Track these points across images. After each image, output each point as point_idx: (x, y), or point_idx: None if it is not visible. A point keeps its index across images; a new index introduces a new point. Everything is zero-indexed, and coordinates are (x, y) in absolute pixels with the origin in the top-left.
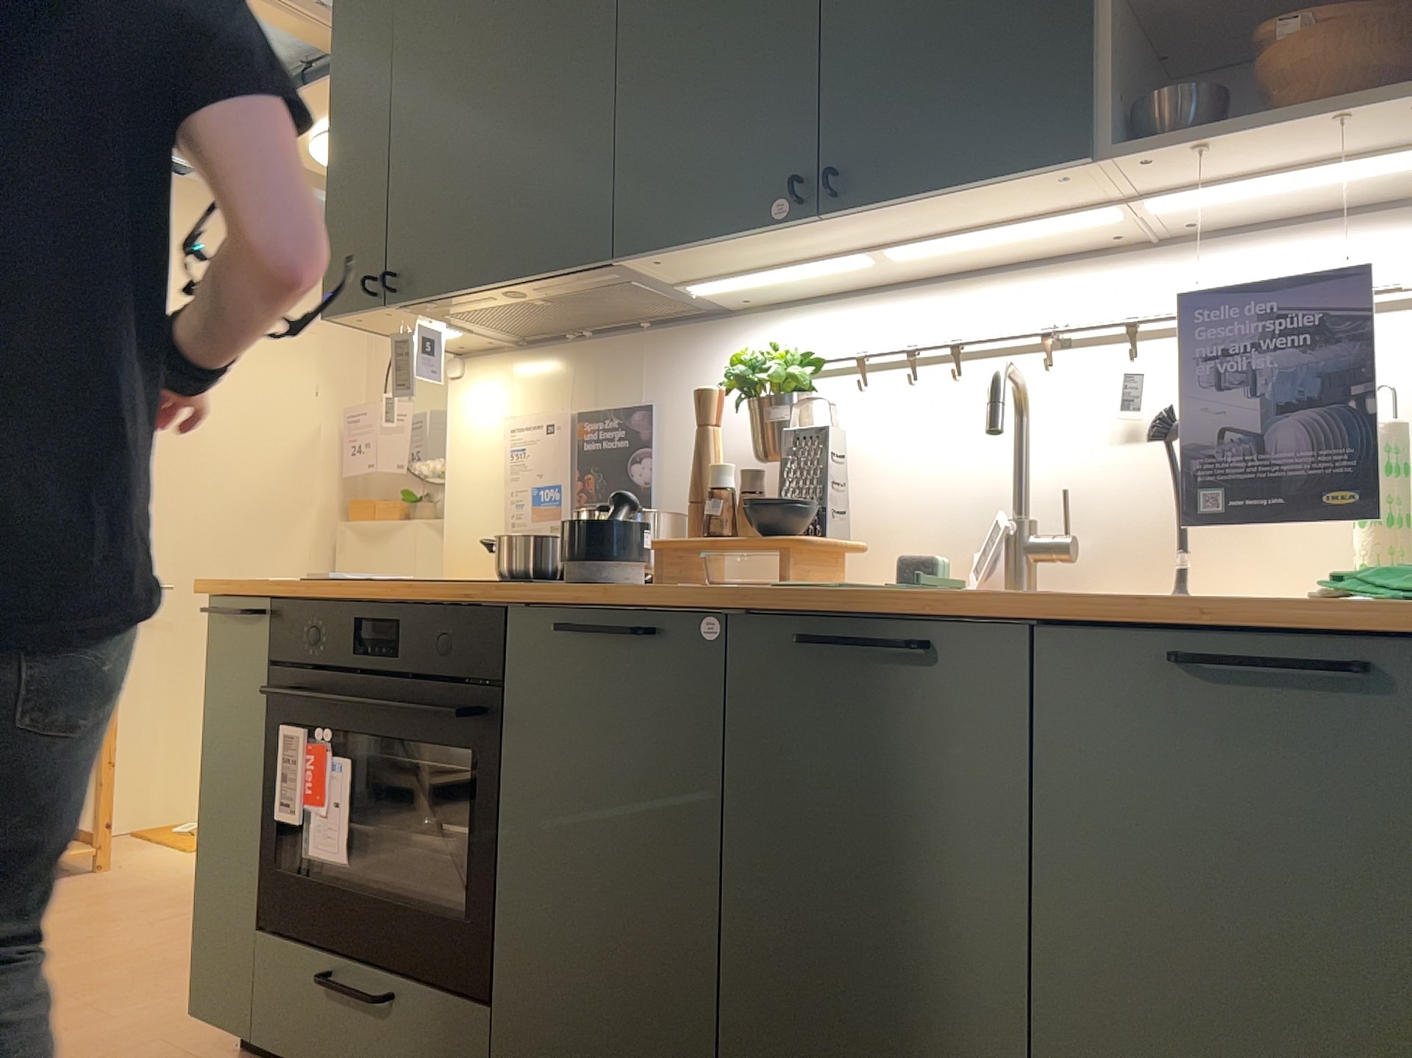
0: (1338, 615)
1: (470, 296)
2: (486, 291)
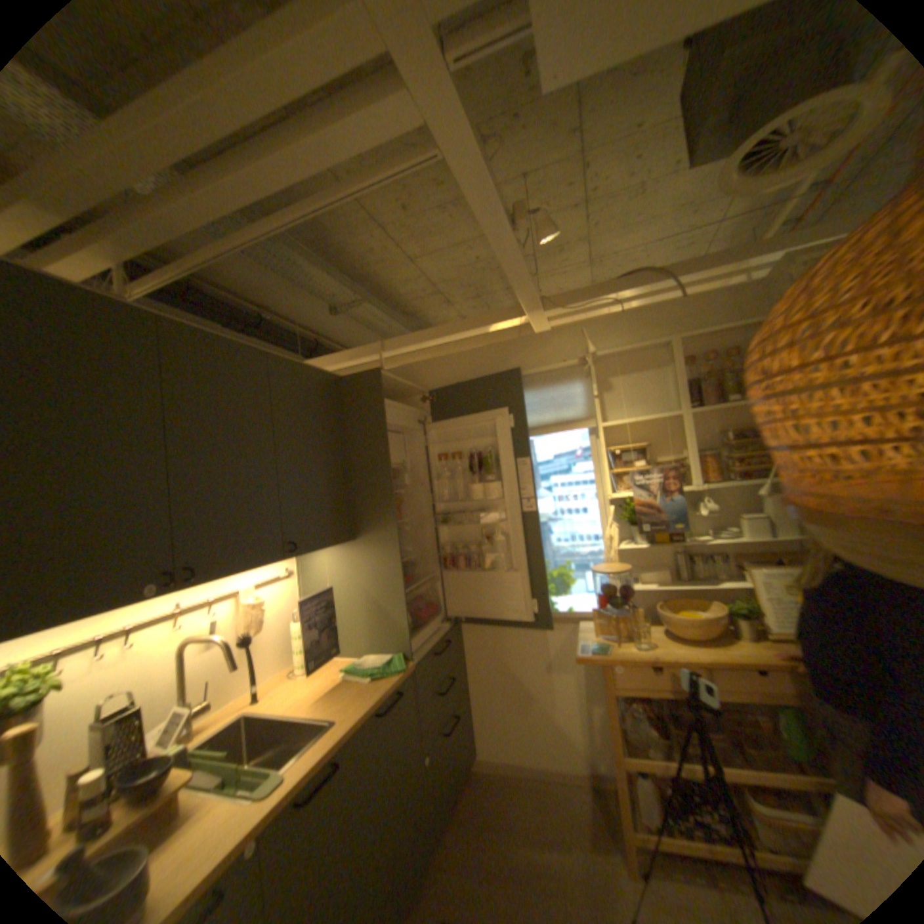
0: (397, 685)
1: None
2: None
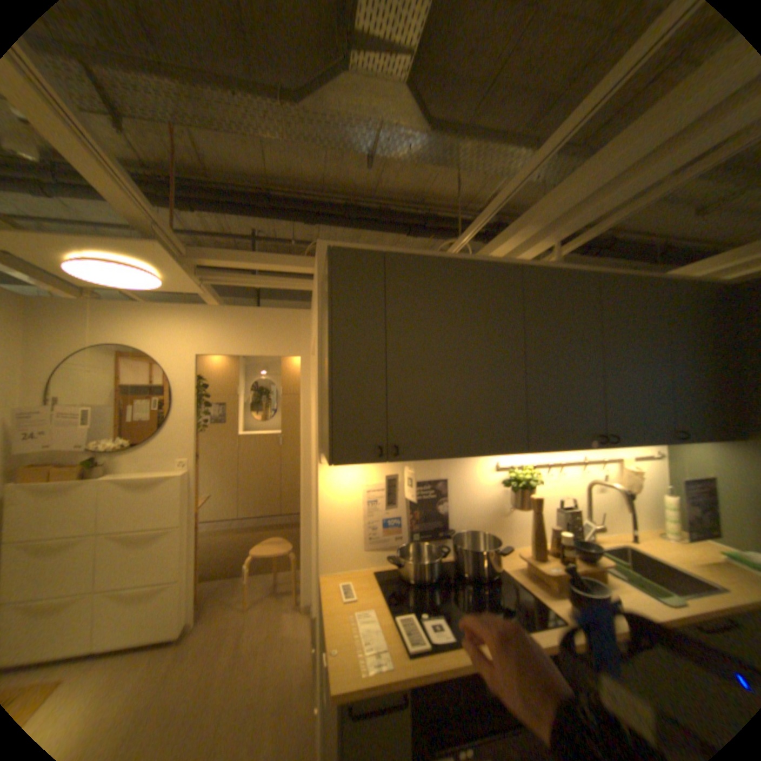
0: None
1: (438, 458)
2: (449, 458)
